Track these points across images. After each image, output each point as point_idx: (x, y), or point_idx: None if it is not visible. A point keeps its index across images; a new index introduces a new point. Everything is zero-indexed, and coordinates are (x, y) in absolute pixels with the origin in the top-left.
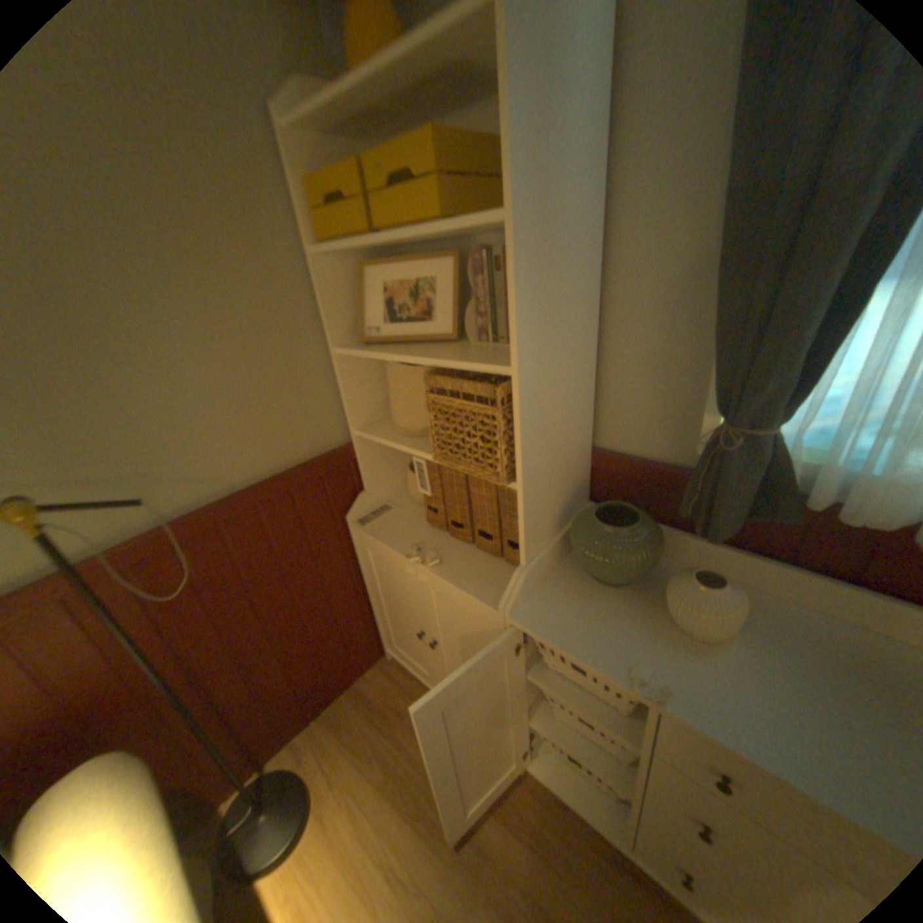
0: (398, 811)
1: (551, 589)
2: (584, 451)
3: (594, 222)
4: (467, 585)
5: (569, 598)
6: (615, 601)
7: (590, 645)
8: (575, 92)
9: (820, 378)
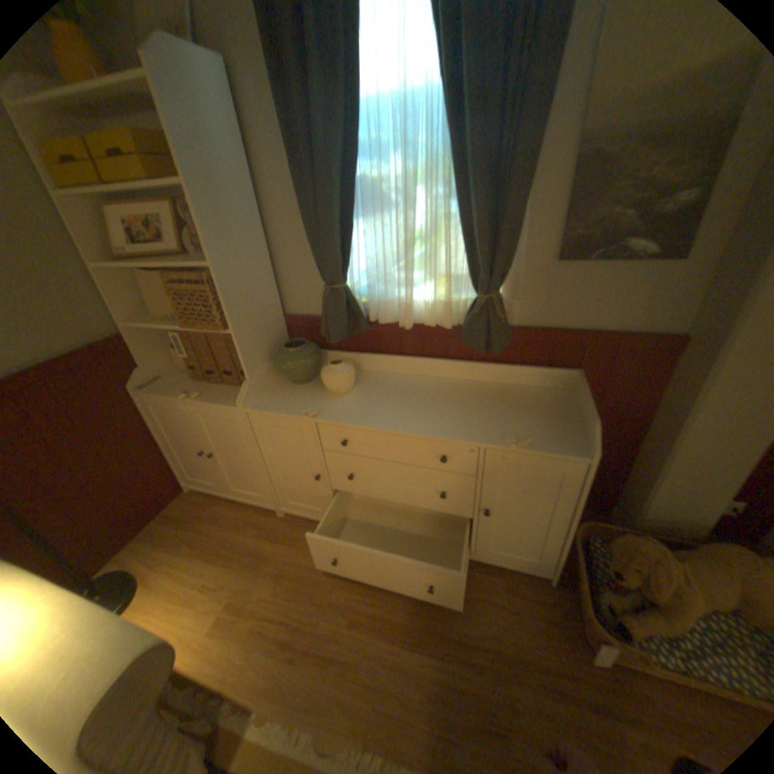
0: (203, 560)
1: (268, 392)
2: (276, 315)
3: (244, 186)
4: (218, 402)
5: (277, 393)
6: (301, 389)
7: (285, 407)
8: (210, 121)
9: (354, 260)
